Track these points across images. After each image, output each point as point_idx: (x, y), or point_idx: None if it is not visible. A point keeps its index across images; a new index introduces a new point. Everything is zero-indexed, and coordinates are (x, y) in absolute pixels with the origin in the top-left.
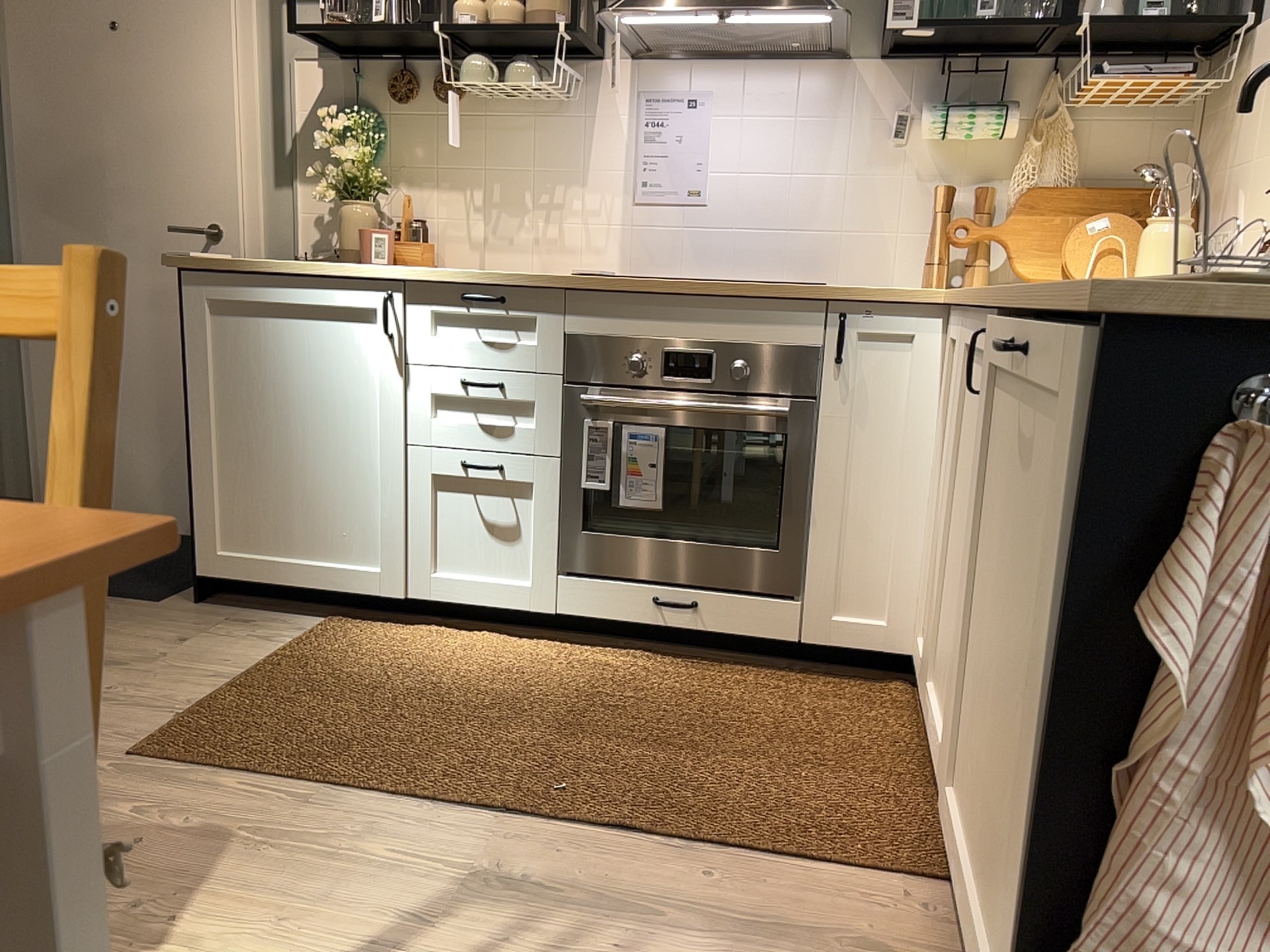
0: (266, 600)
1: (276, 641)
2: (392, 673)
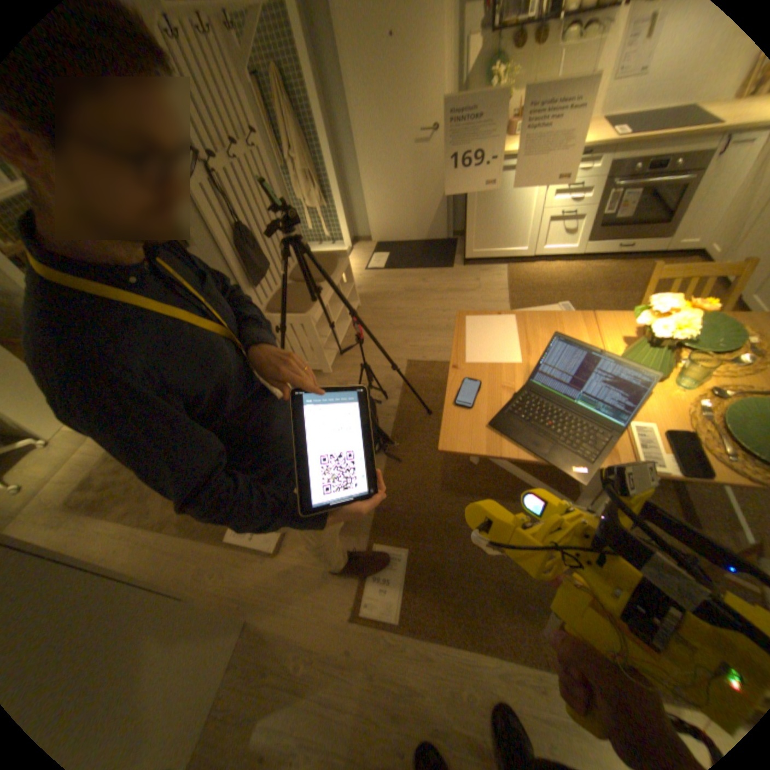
0: (481, 261)
1: (505, 275)
2: (547, 280)
